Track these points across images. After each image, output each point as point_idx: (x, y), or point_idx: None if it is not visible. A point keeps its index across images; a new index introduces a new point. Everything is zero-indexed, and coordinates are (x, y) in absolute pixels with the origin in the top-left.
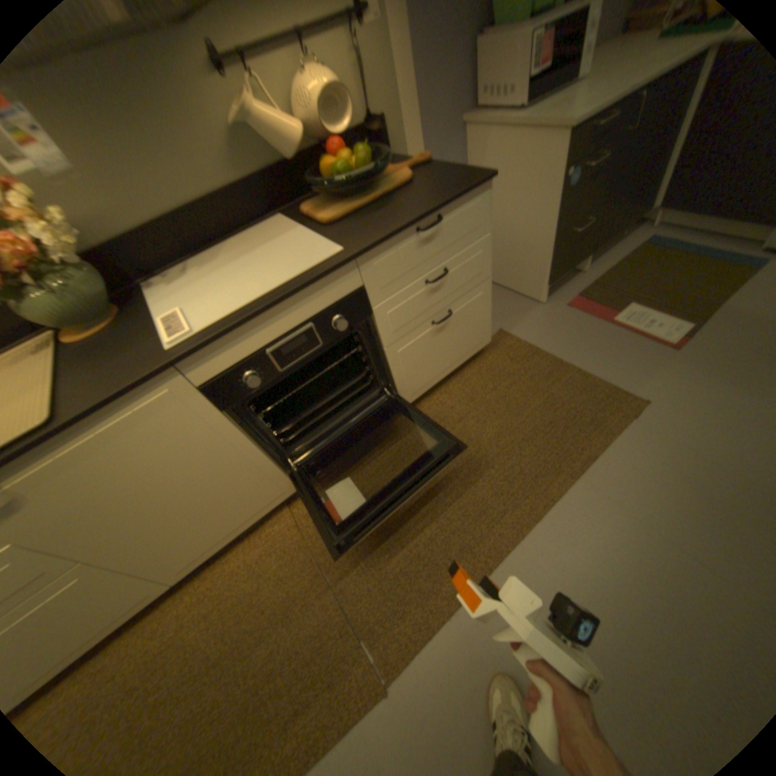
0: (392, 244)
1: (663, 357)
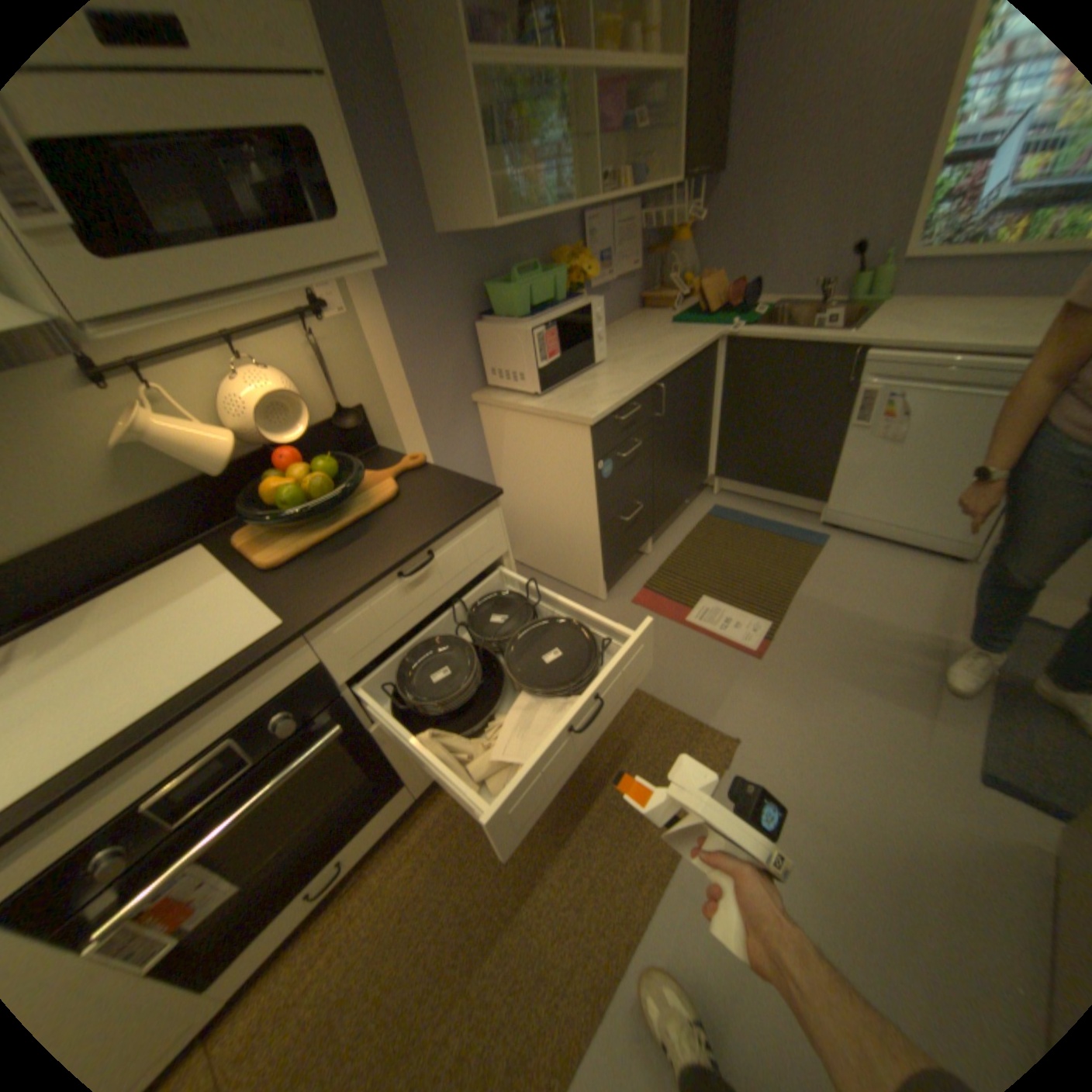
0: (361, 599)
1: (745, 670)
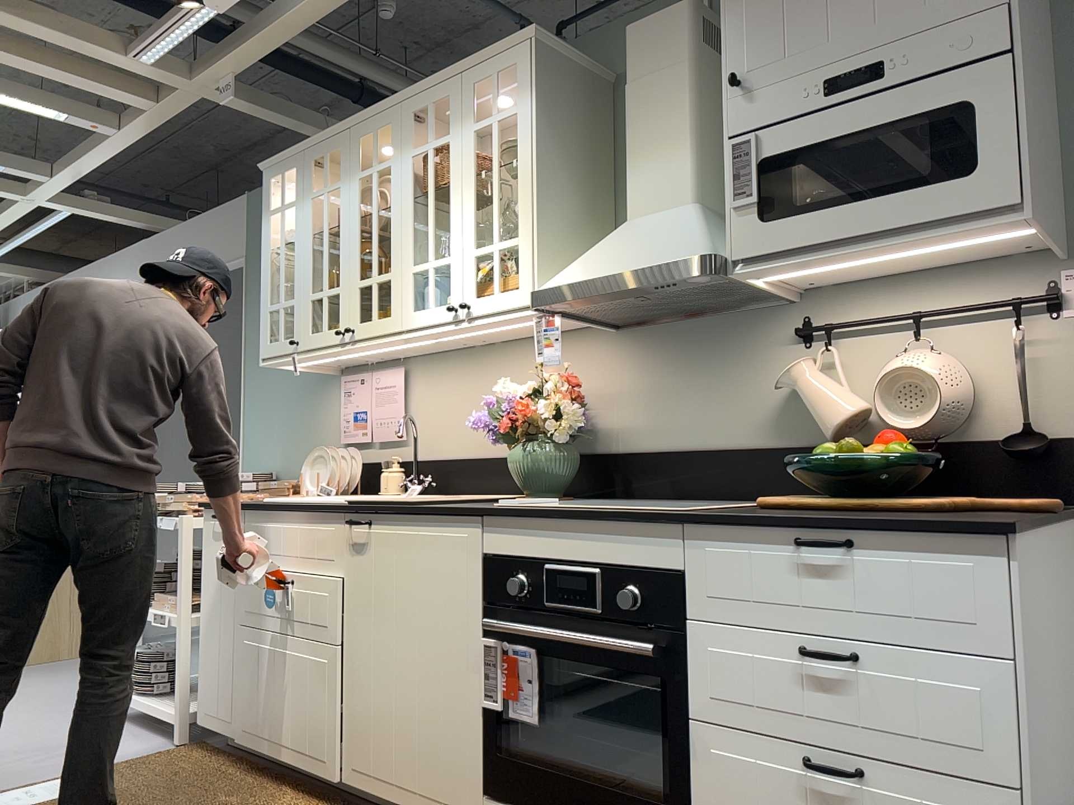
0: (747, 536)
1: None
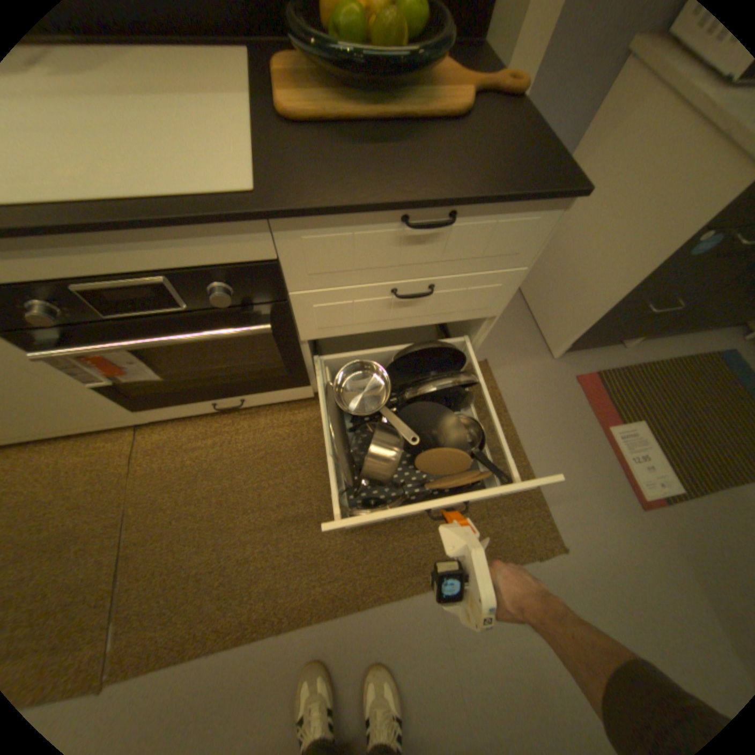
0: (348, 219)
1: (625, 508)
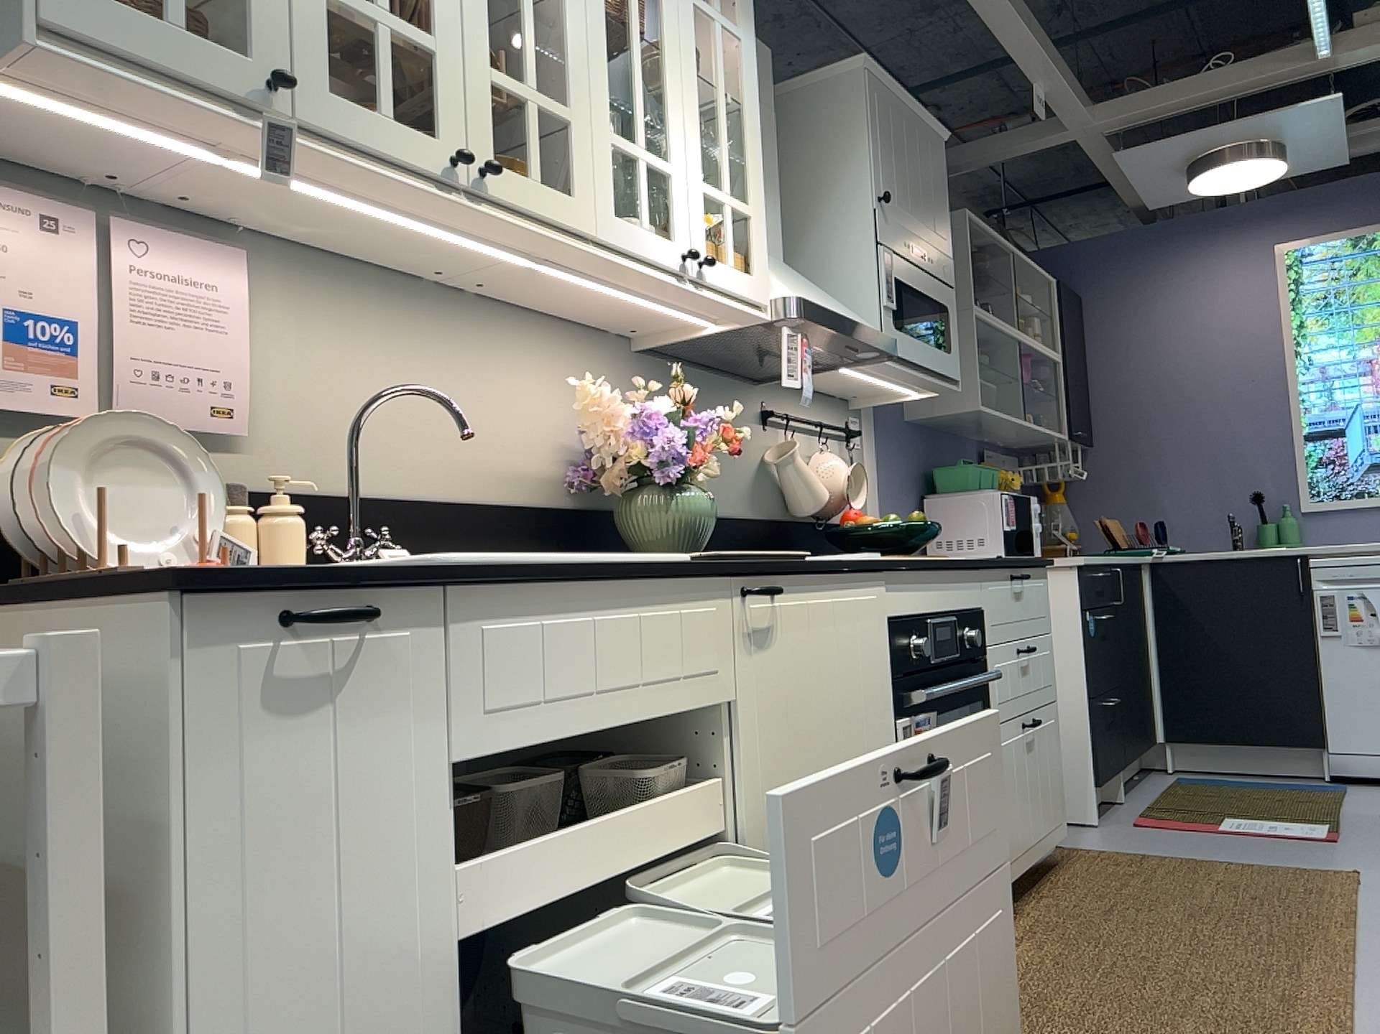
0: (1001, 576)
1: (1325, 845)
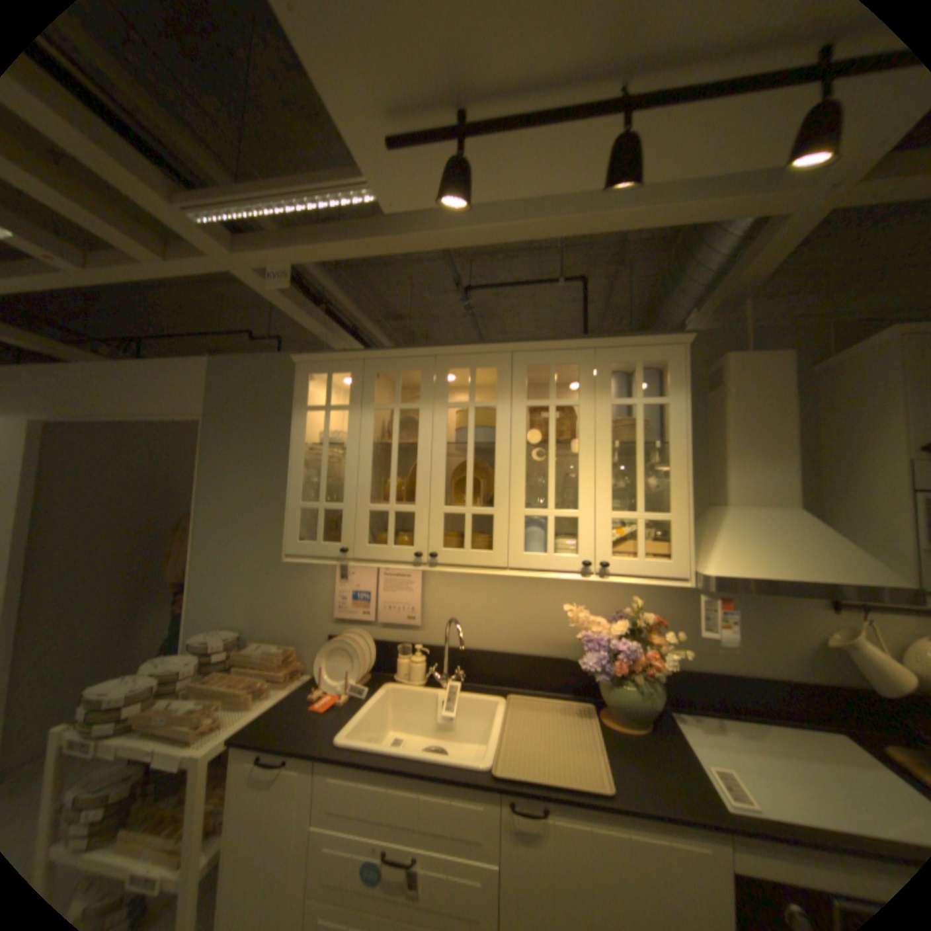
0: None
1: None
